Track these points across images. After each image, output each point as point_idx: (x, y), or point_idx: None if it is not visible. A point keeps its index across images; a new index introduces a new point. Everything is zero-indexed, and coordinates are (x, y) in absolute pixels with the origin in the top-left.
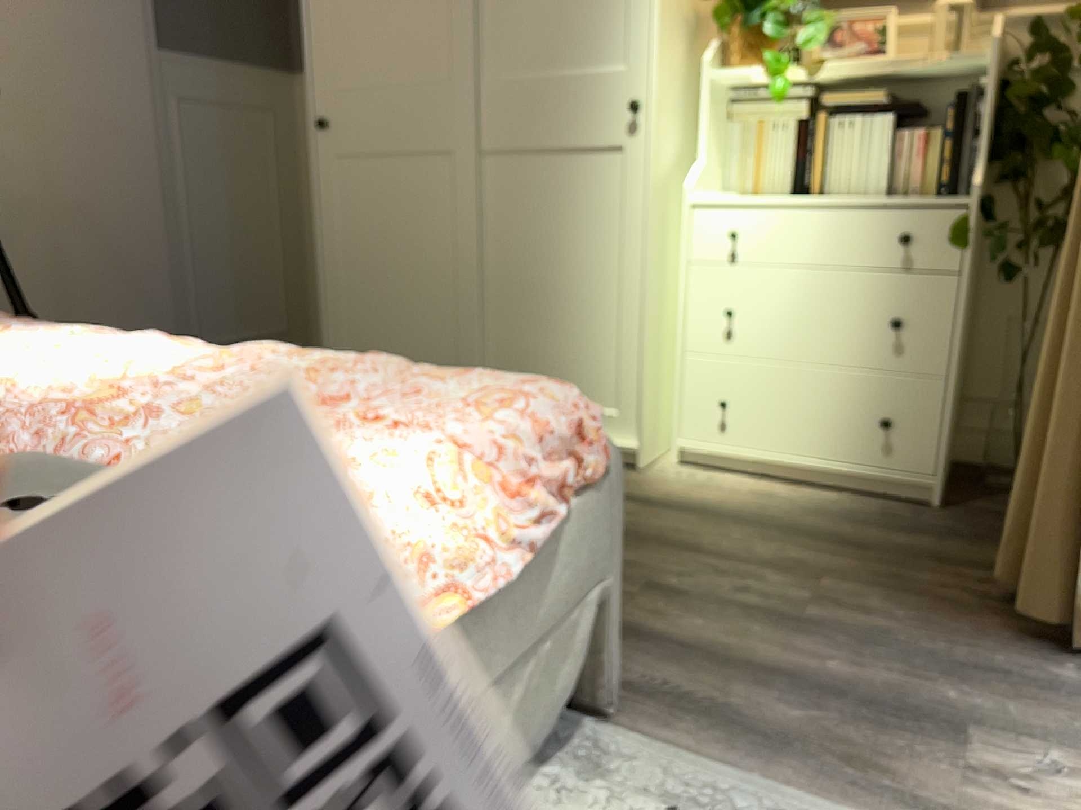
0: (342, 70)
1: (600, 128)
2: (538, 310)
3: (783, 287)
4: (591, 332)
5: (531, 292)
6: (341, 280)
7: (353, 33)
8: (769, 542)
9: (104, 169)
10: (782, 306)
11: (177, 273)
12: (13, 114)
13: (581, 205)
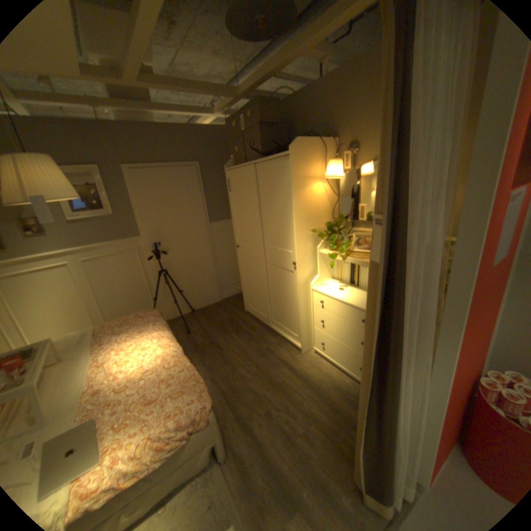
0: (239, 235)
1: (287, 266)
2: (279, 304)
3: (333, 320)
4: (290, 314)
5: (278, 299)
6: (243, 282)
7: (240, 227)
8: (311, 399)
9: (196, 255)
10: (333, 325)
11: (215, 272)
12: (175, 249)
13: (285, 283)
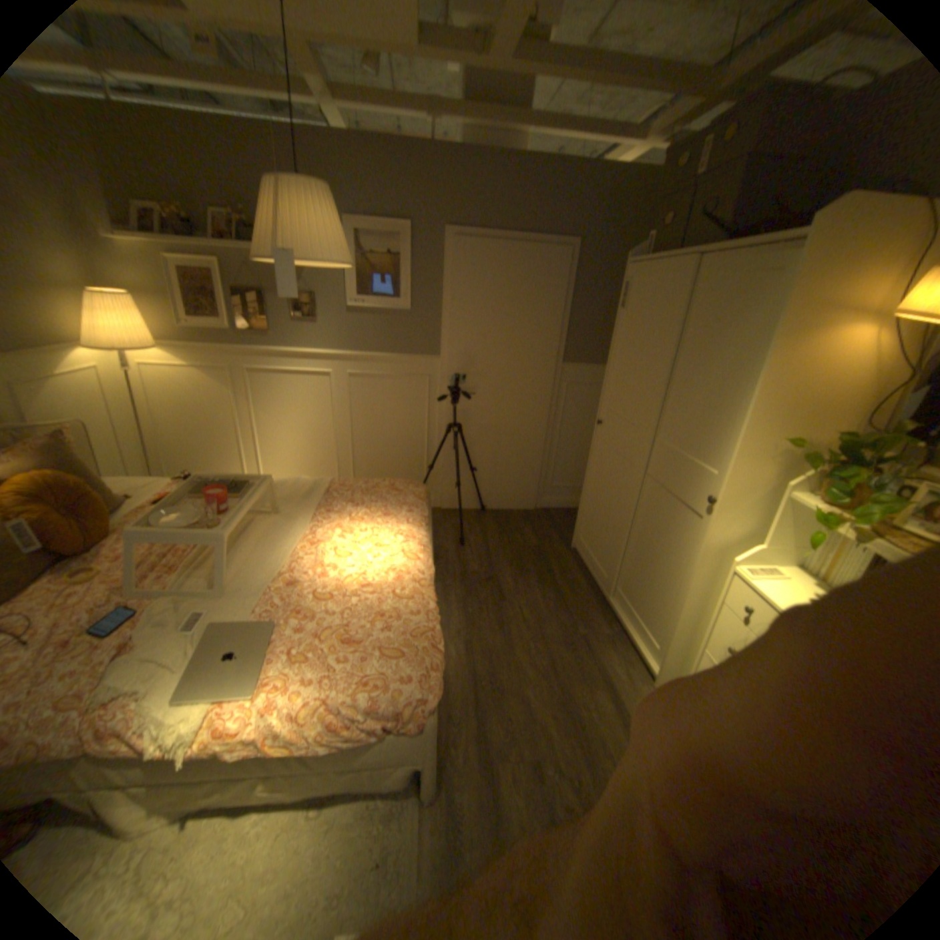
0: (612, 400)
1: (696, 498)
2: (646, 567)
3: None
4: (662, 598)
5: (646, 556)
6: (589, 494)
7: (620, 386)
8: None
9: (521, 415)
10: None
11: (544, 457)
12: (489, 394)
13: (677, 531)
